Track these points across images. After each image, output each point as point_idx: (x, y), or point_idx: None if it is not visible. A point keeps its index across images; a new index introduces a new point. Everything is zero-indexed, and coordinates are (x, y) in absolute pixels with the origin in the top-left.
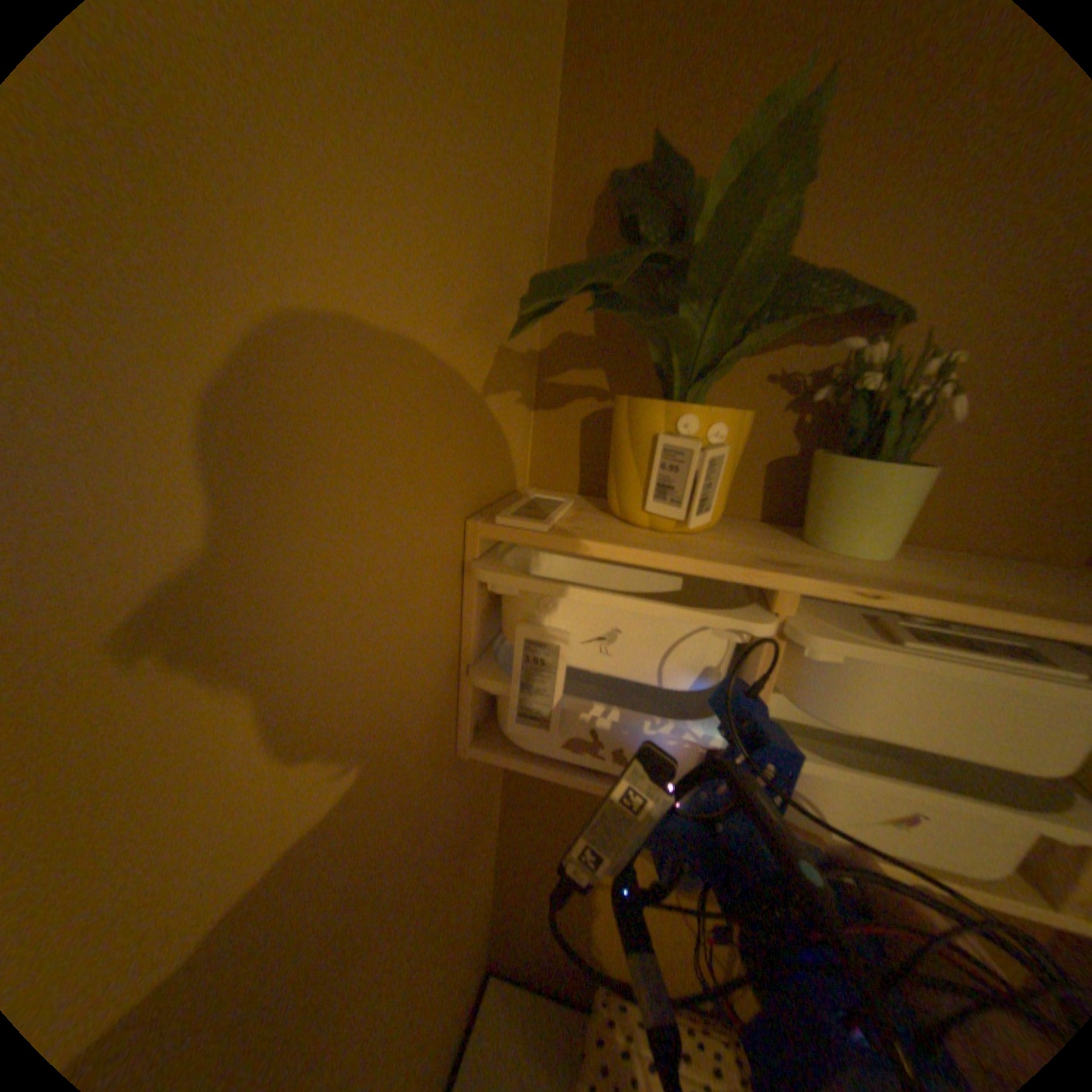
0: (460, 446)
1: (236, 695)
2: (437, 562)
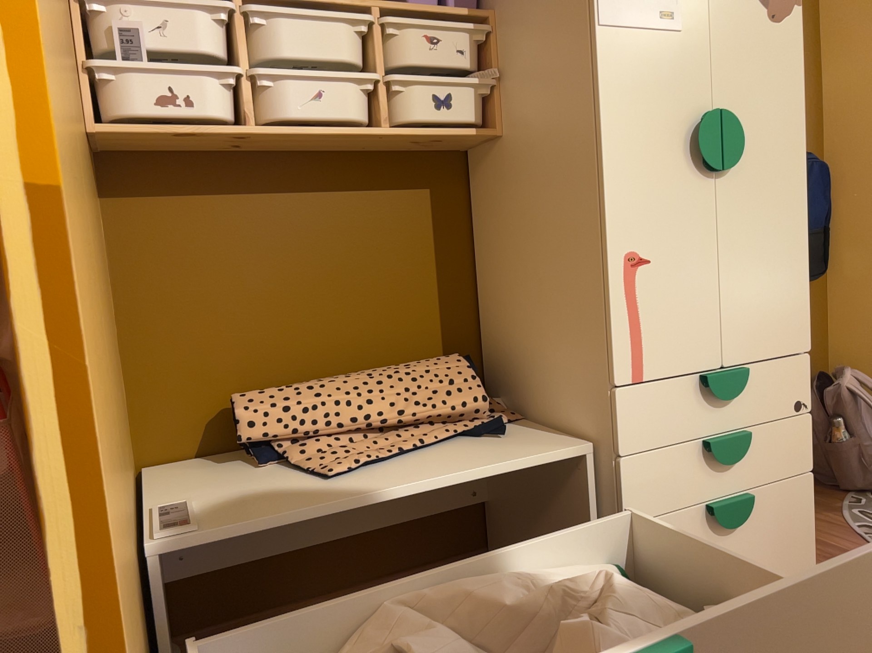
0: None
1: None
2: None
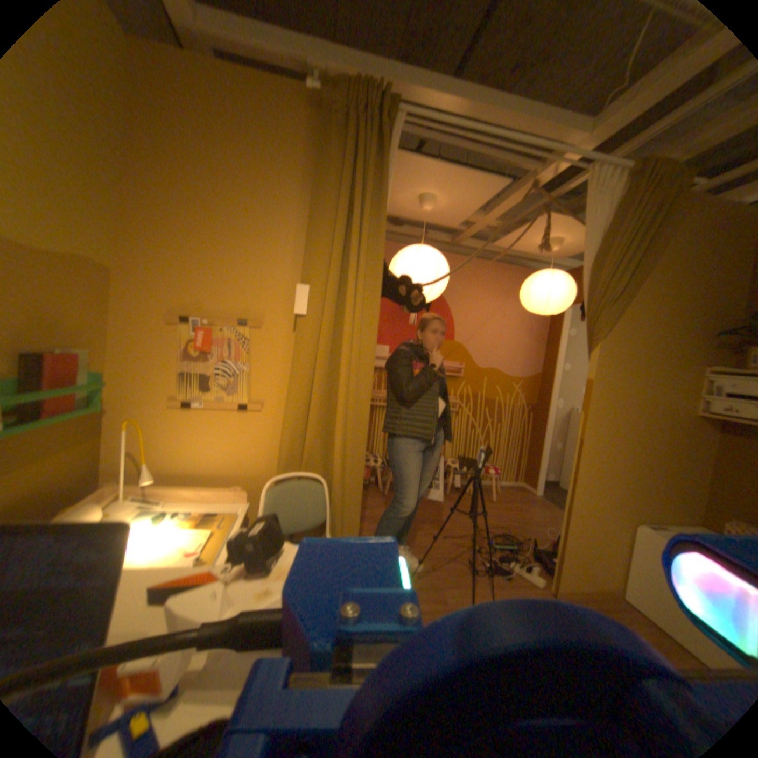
0: (703, 354)
1: (669, 366)
2: (695, 370)
